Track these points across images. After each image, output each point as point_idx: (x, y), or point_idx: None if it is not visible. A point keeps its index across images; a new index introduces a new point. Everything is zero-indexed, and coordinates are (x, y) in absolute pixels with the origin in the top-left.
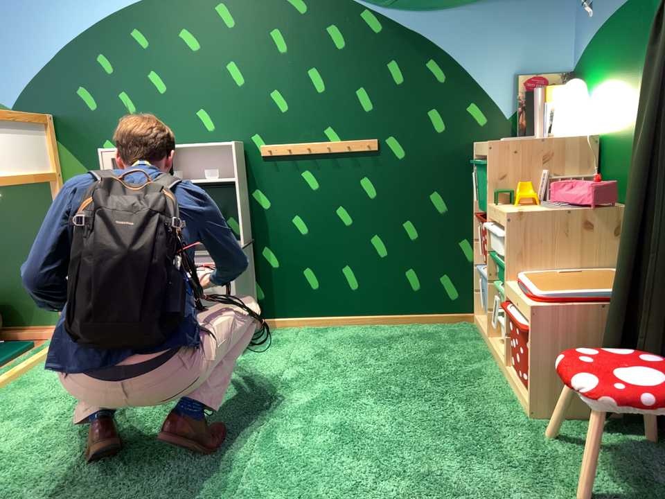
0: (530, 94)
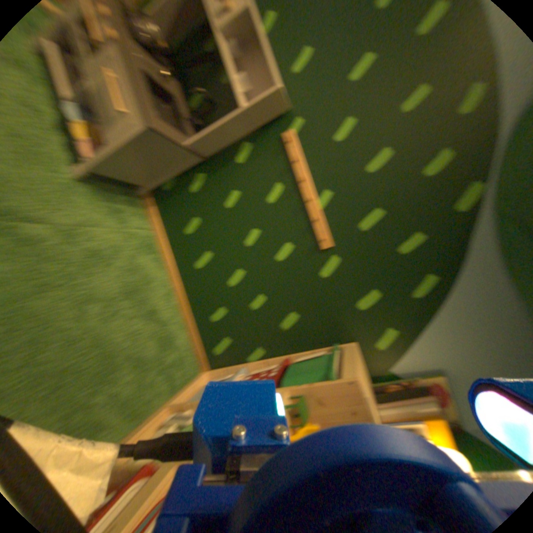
0: (427, 394)
